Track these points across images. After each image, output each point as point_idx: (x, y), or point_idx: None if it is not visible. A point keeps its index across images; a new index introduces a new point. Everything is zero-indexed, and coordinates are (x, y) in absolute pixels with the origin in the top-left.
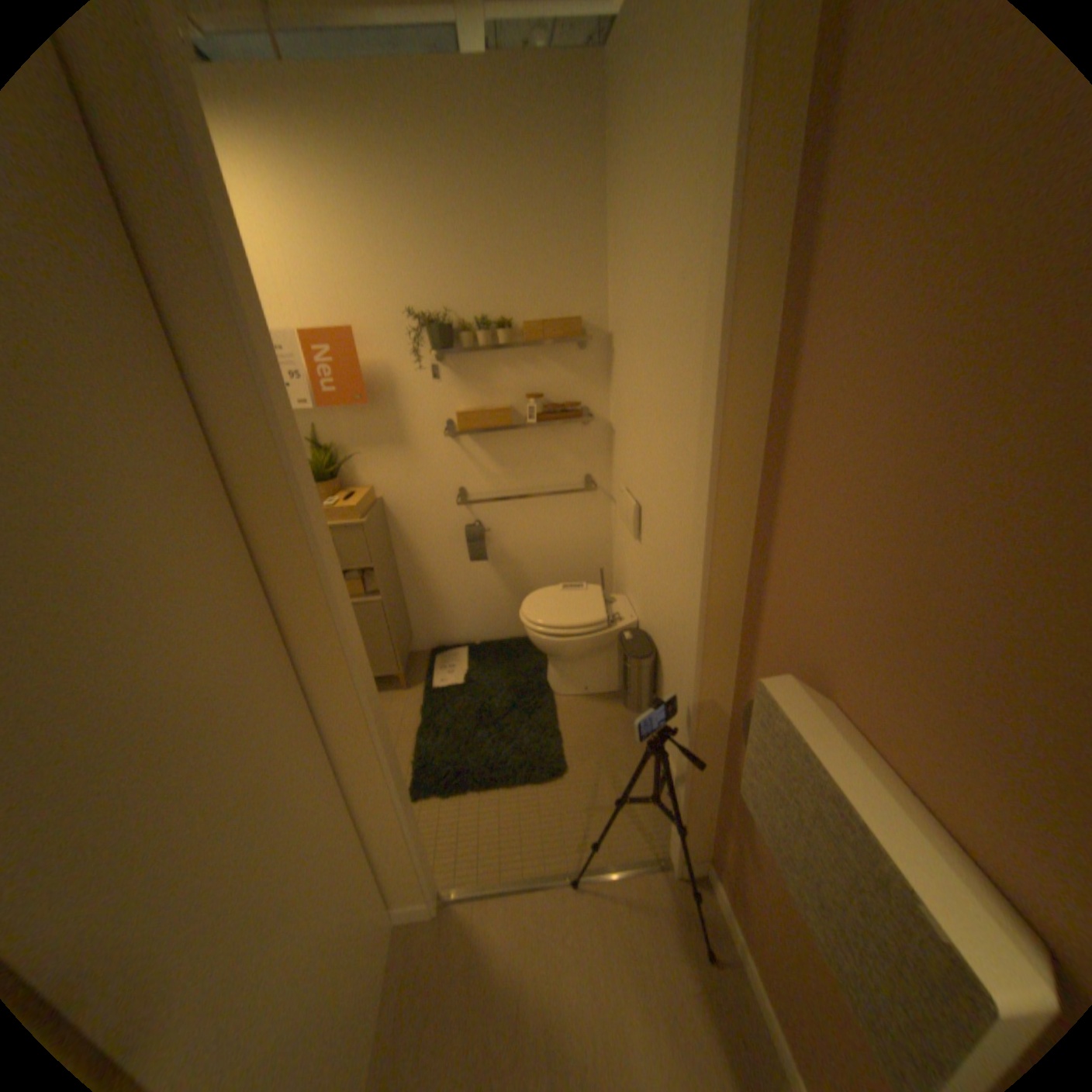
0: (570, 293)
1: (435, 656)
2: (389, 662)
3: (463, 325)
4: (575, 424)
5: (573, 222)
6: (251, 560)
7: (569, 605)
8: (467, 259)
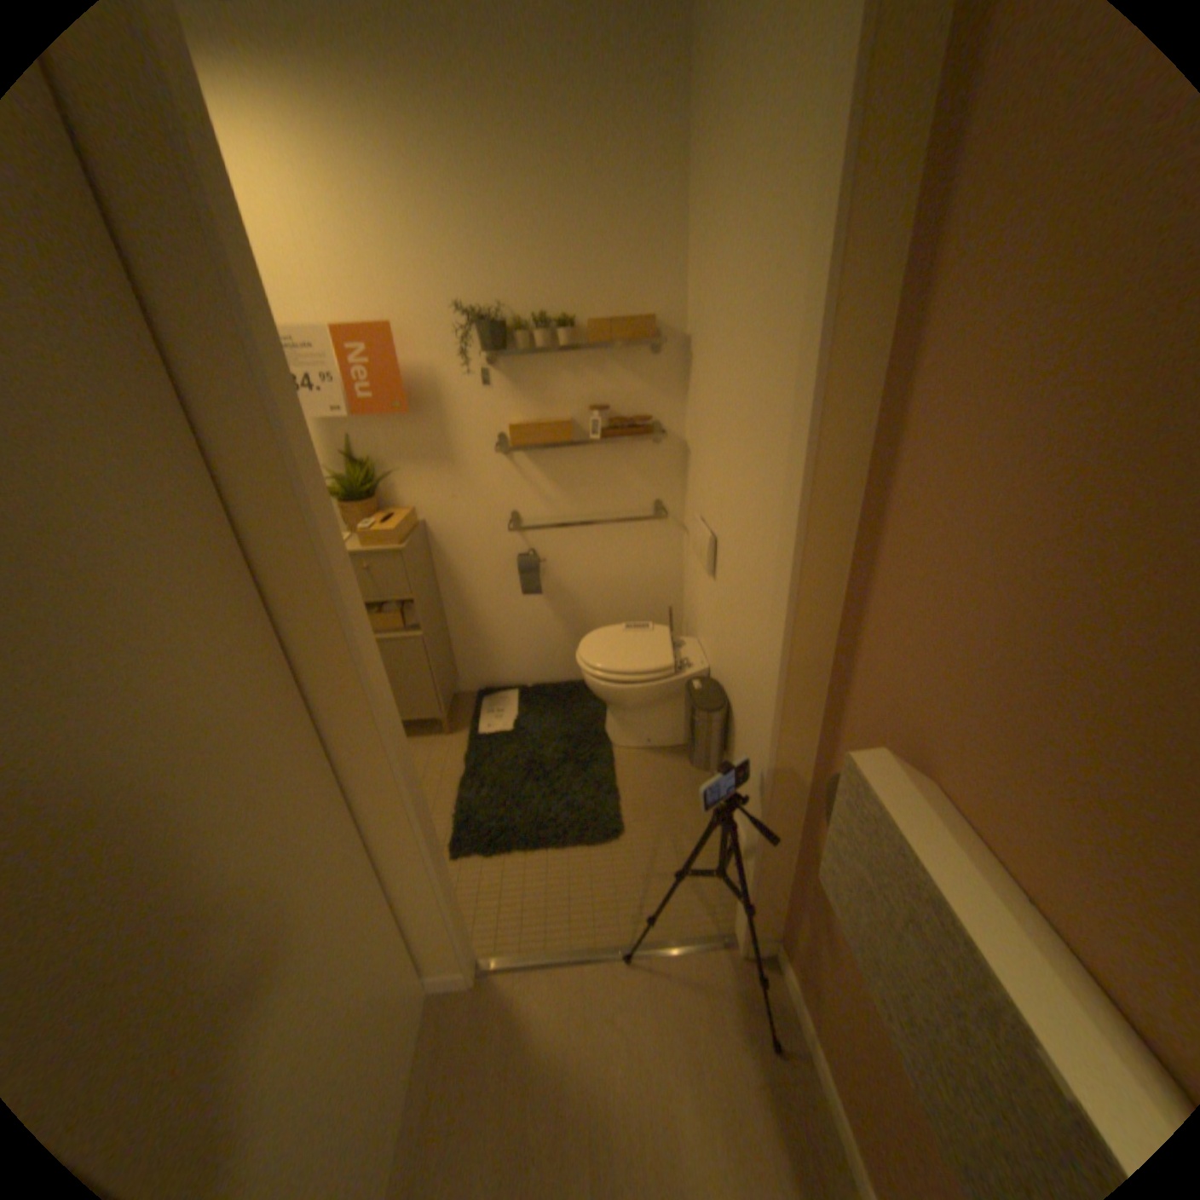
0: (643, 287)
1: (482, 699)
2: (431, 705)
3: (518, 323)
4: (645, 441)
5: (649, 201)
6: (261, 593)
7: (632, 648)
8: (524, 245)
